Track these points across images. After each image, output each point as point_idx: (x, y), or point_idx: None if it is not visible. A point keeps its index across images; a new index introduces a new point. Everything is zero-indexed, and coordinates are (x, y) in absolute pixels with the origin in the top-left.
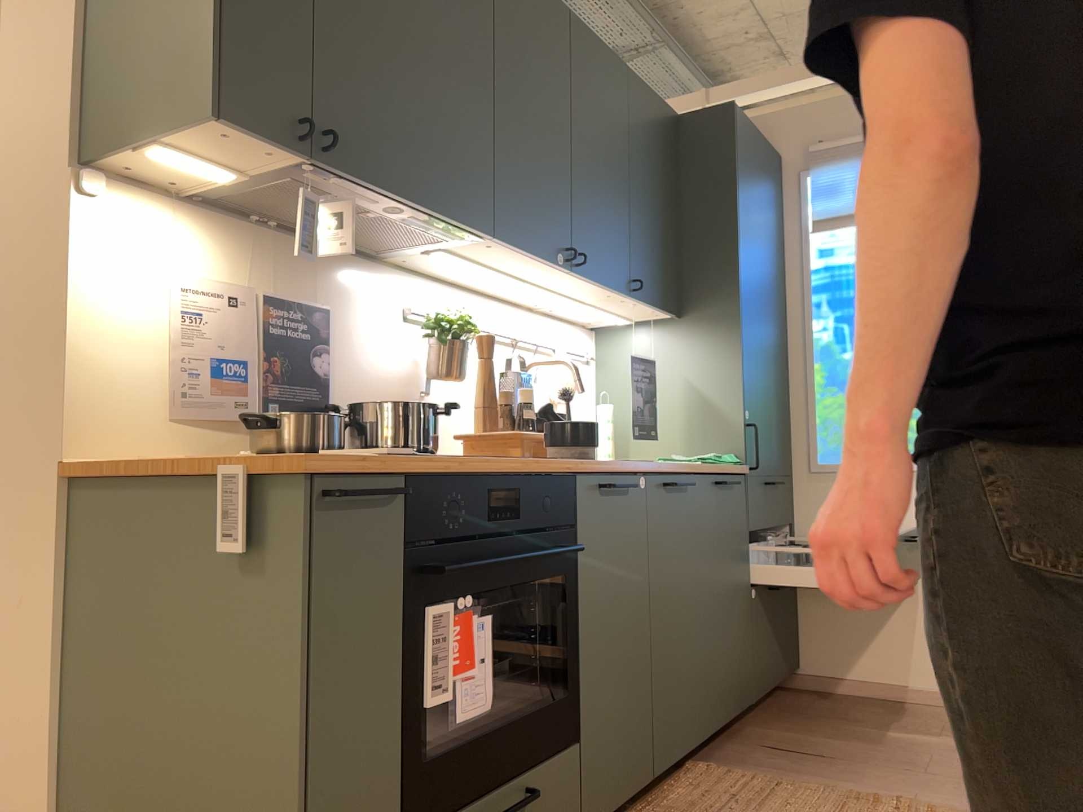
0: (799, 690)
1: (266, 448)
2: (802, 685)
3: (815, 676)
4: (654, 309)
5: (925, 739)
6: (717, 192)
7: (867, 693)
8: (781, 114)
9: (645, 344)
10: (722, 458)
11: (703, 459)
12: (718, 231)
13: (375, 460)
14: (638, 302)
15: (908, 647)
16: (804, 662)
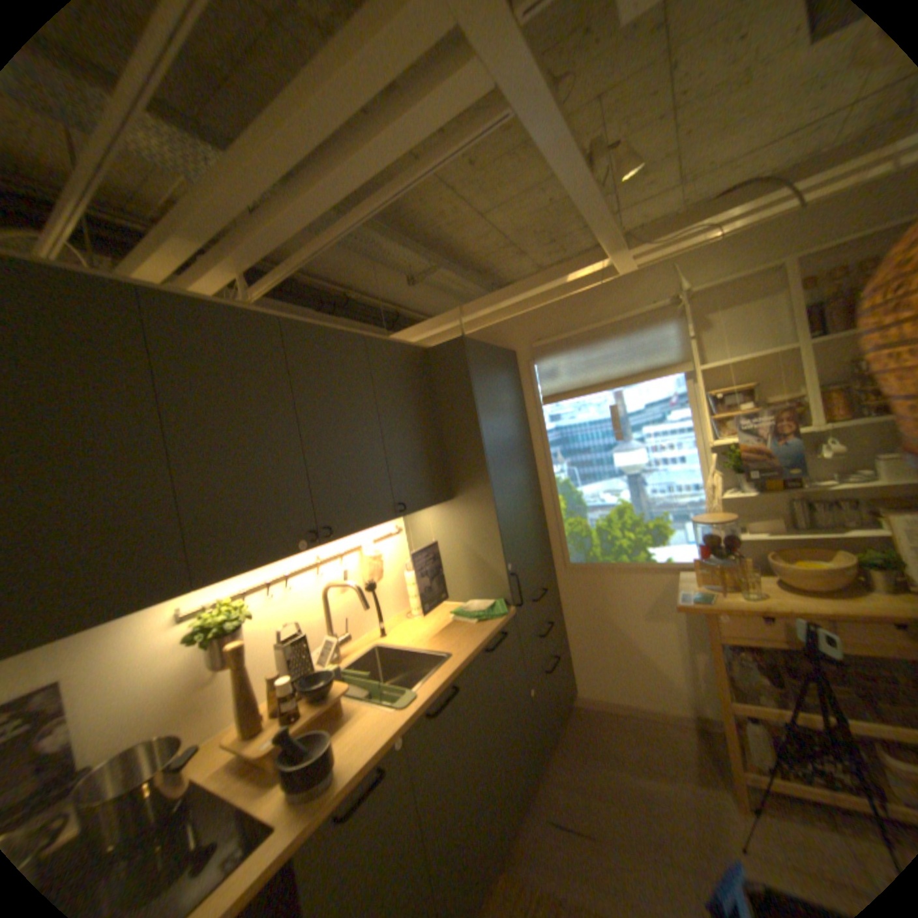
0: (577, 711)
1: None
2: (579, 706)
3: (587, 700)
4: (425, 508)
5: (665, 790)
6: (461, 406)
7: (622, 714)
8: (510, 320)
9: (433, 517)
10: (492, 611)
11: (478, 615)
12: (466, 435)
13: None
14: (408, 514)
15: (645, 685)
16: (579, 691)
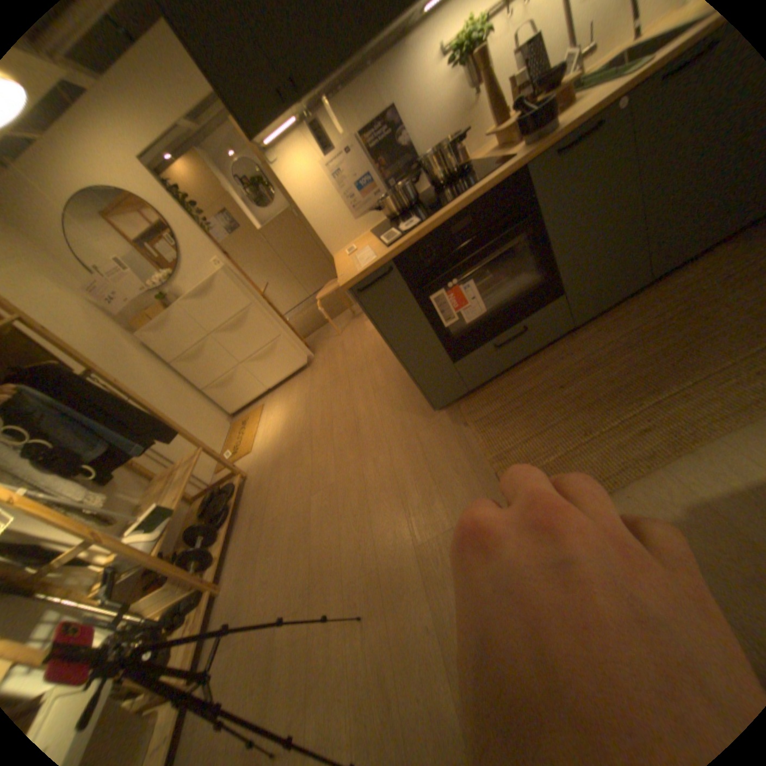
0: None
1: (386, 214)
2: None
3: None
4: None
5: None
6: None
7: None
8: None
9: None
10: None
11: None
12: None
13: (377, 258)
14: None
15: None
16: None
